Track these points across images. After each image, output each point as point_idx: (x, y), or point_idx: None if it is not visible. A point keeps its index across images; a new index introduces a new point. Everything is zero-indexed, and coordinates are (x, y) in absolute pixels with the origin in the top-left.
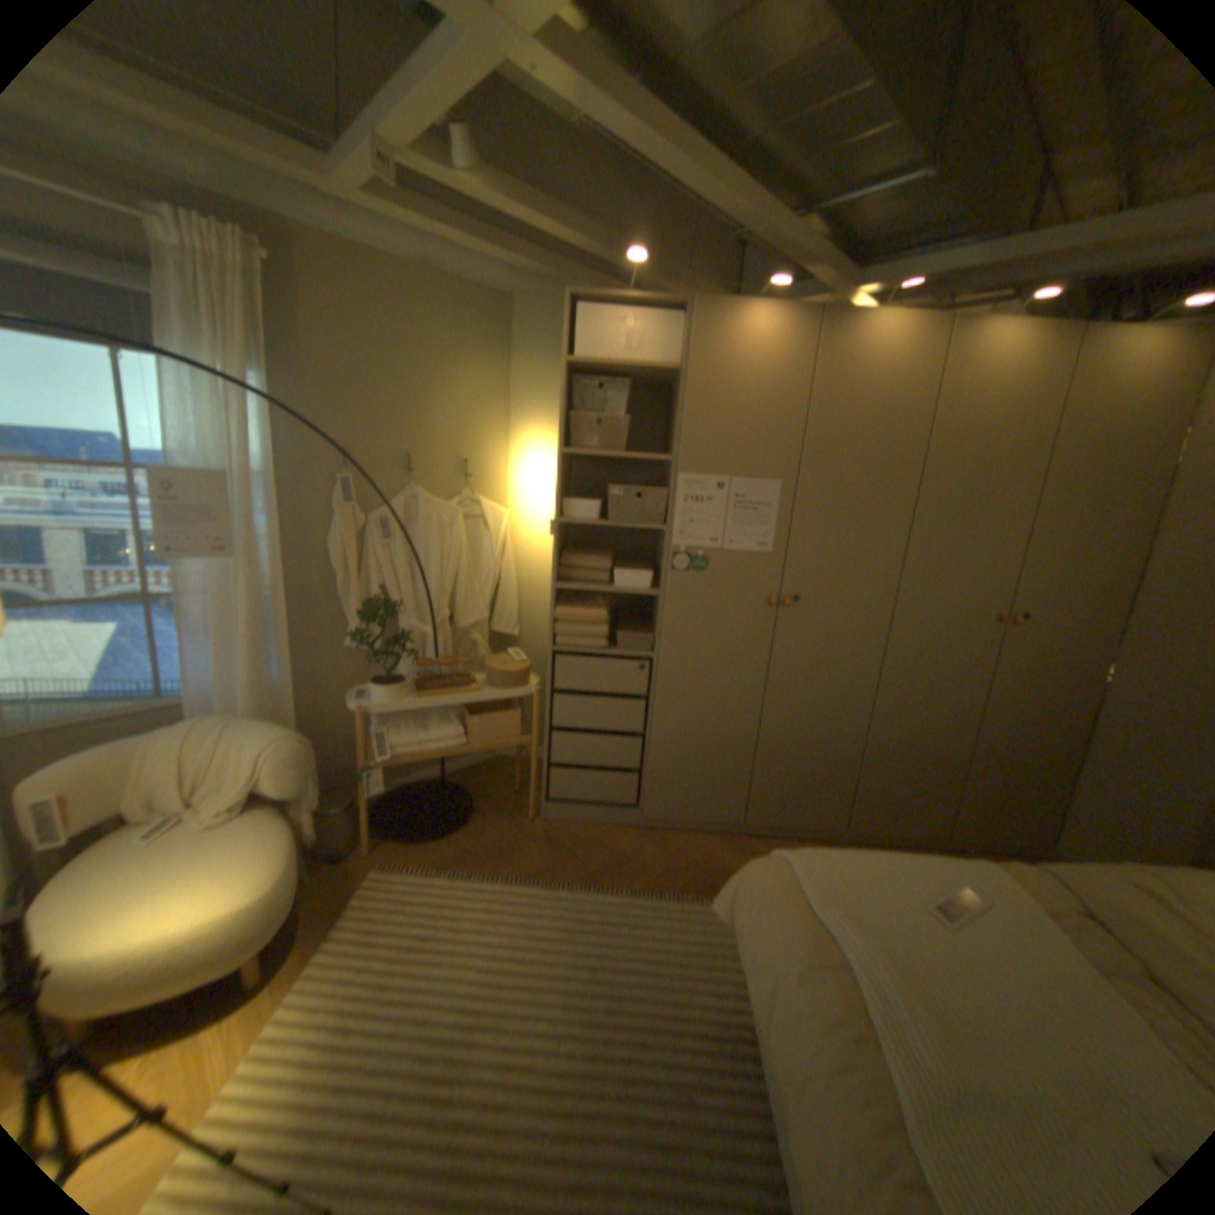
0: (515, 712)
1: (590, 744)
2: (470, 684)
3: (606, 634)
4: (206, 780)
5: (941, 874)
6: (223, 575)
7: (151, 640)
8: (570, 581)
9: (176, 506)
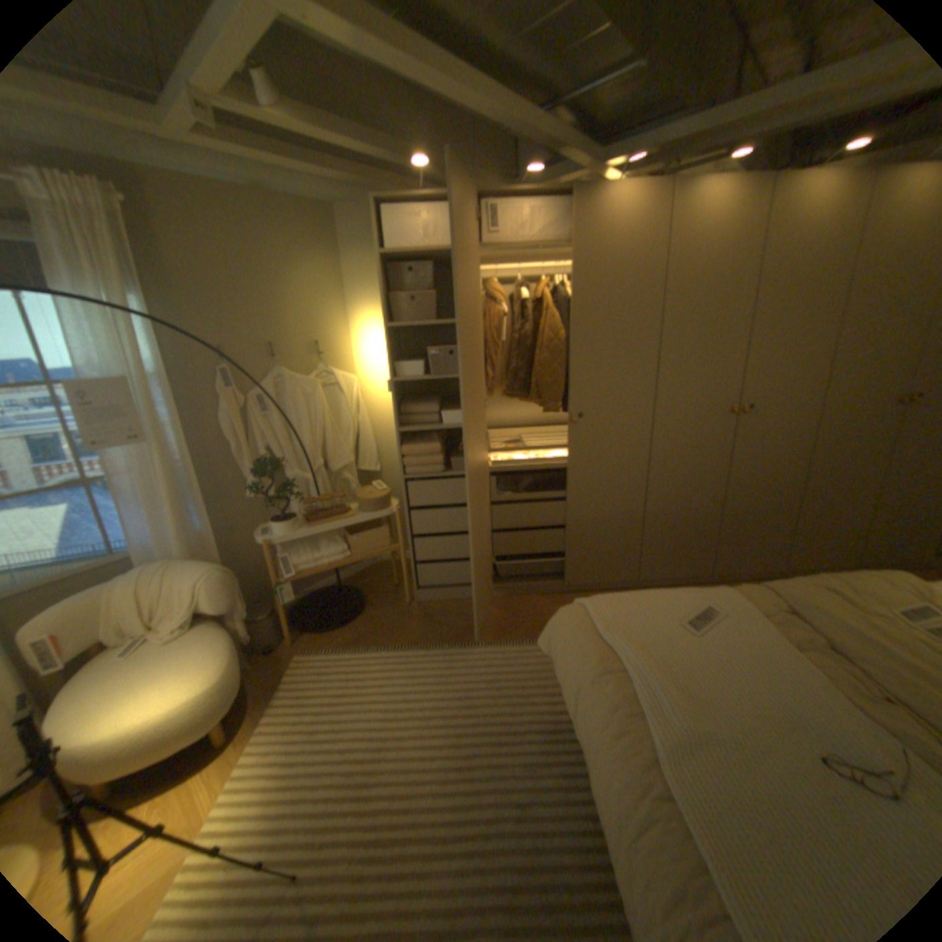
0: (384, 528)
1: (443, 544)
2: (346, 513)
3: (443, 461)
4: (158, 609)
5: (691, 600)
6: (140, 457)
7: (96, 513)
8: (410, 425)
9: (92, 409)
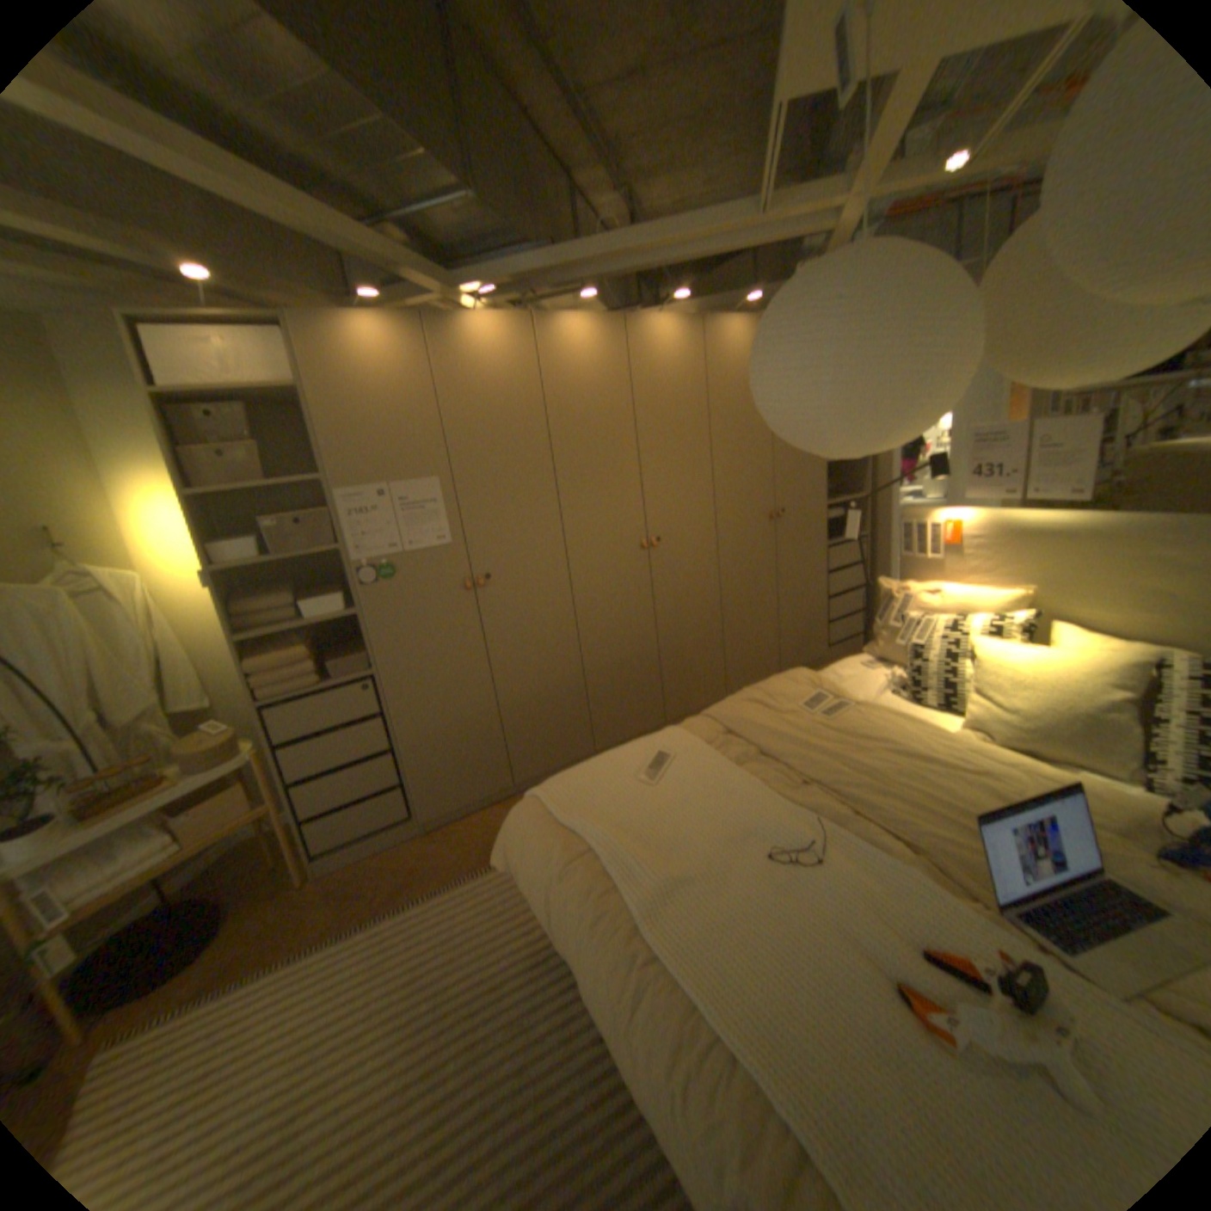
0: (234, 791)
1: (337, 785)
2: (158, 785)
3: (314, 670)
4: None
5: (641, 751)
6: None
7: None
8: (250, 630)
9: None
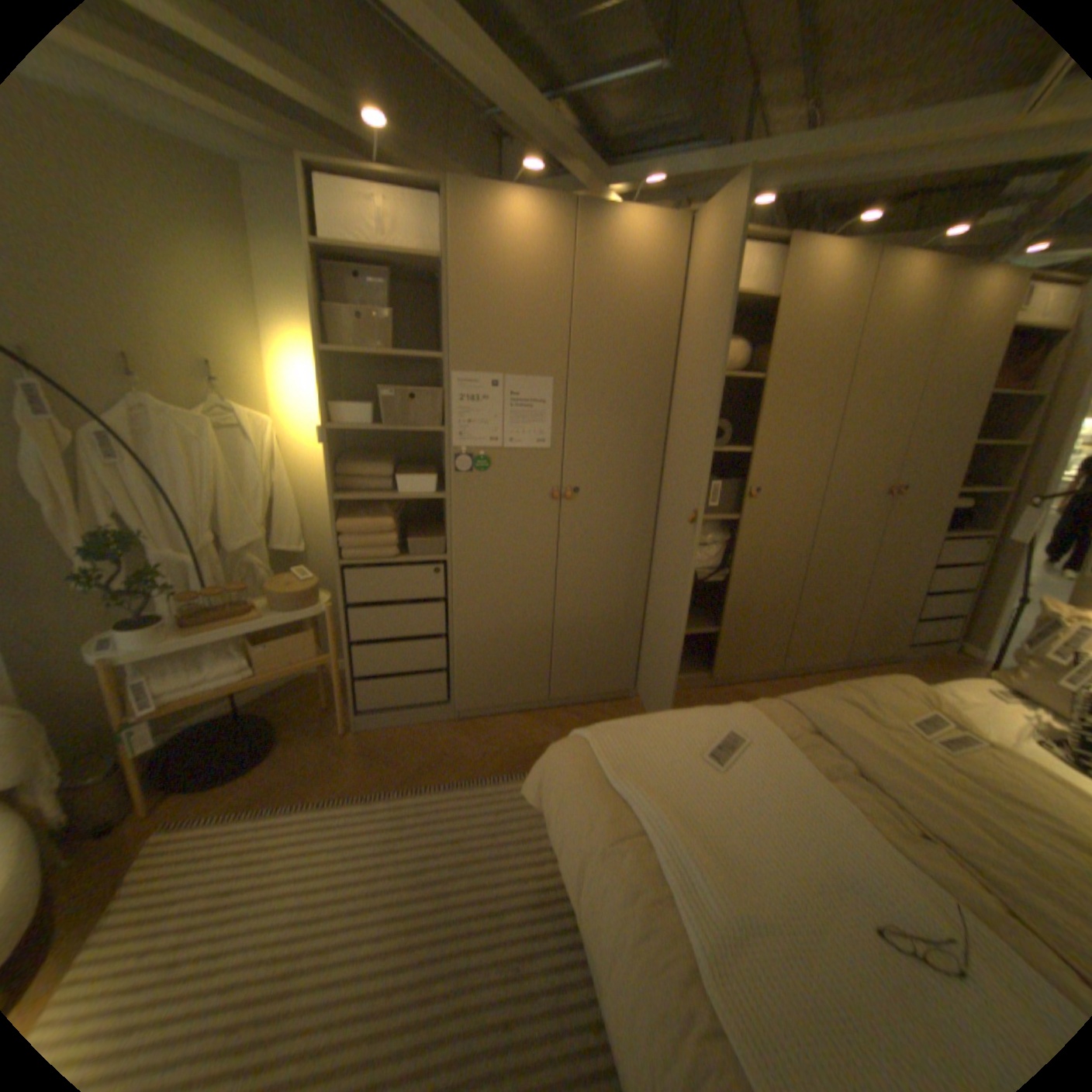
0: (308, 633)
1: (394, 653)
2: (248, 613)
3: (396, 542)
4: None
5: (710, 722)
6: None
7: None
8: (350, 491)
9: None
